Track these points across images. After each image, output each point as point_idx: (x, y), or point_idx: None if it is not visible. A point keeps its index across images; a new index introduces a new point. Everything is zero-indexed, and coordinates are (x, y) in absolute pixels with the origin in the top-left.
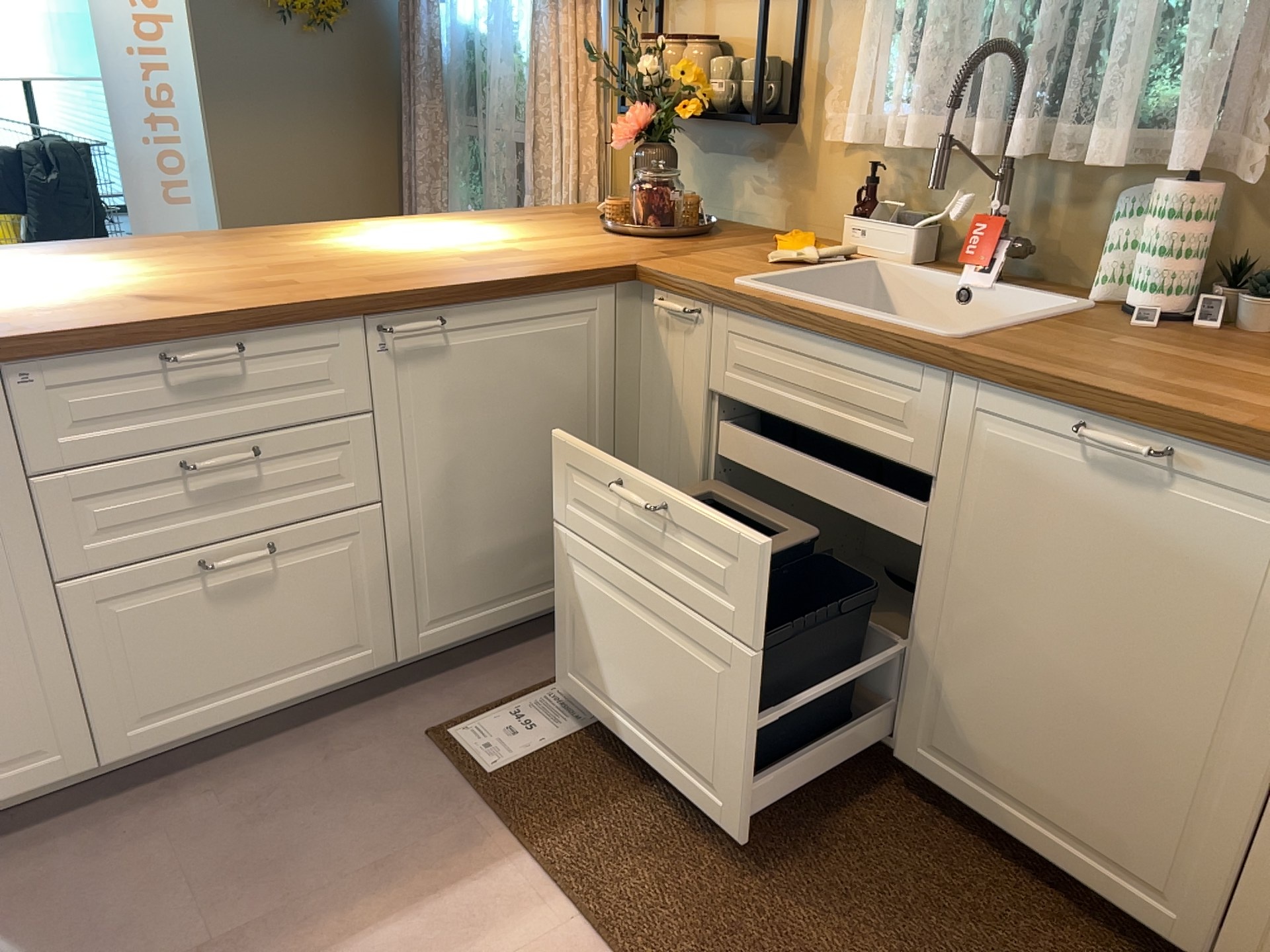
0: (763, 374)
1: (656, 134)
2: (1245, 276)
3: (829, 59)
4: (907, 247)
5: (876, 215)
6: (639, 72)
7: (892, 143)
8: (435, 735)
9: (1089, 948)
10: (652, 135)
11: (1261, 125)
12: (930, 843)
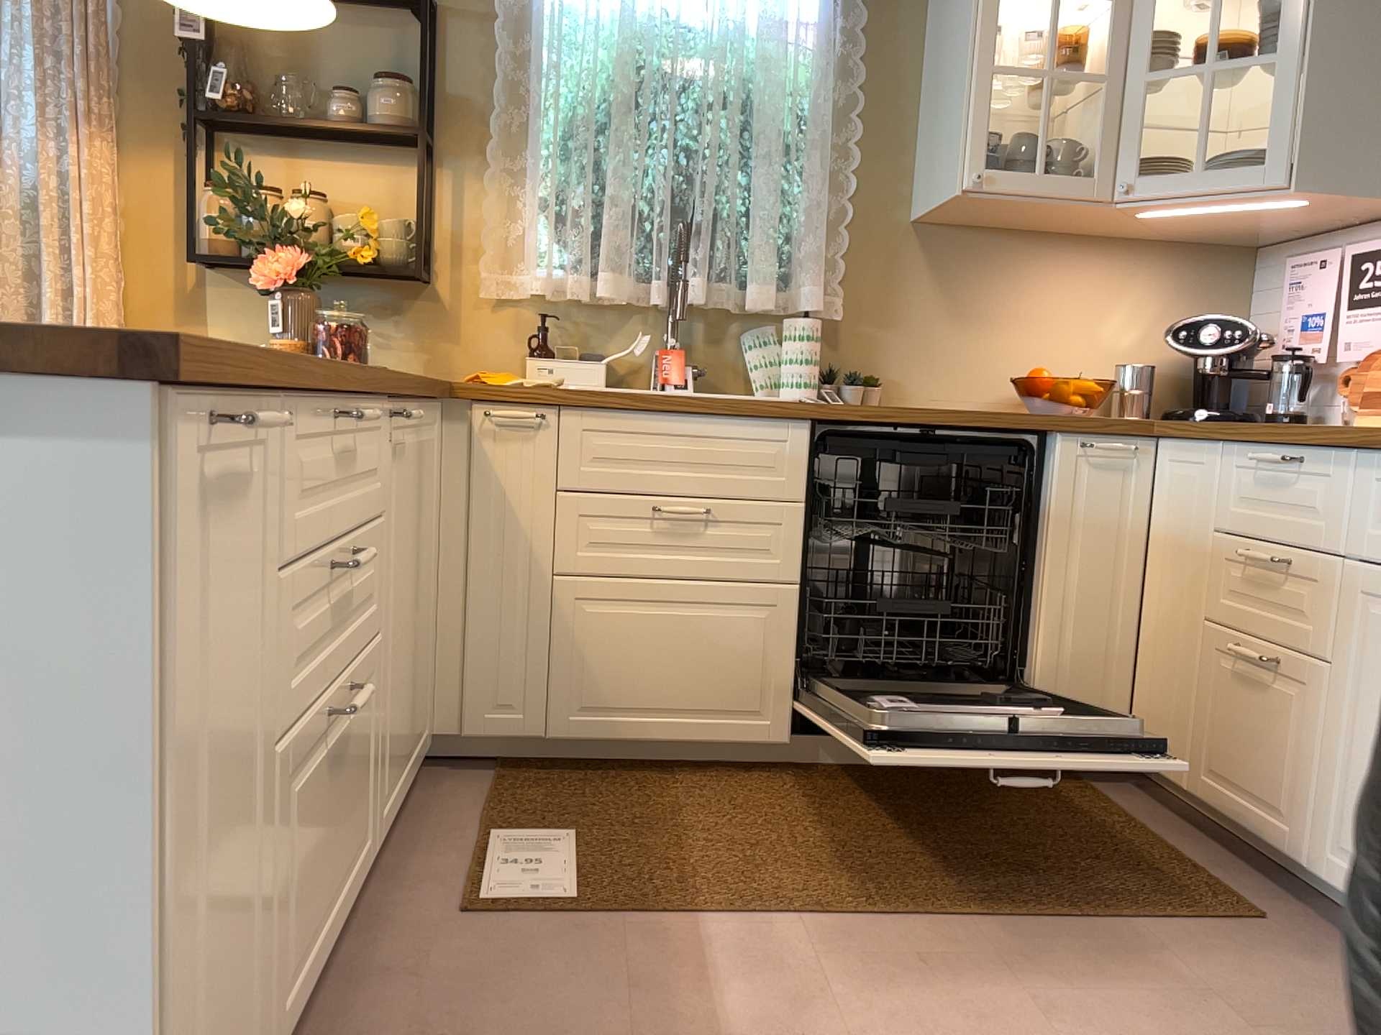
0: (626, 460)
1: (310, 278)
2: (836, 375)
3: (469, 226)
4: (600, 376)
5: (556, 354)
6: (275, 214)
7: (562, 296)
8: (471, 911)
9: (969, 787)
10: (300, 279)
11: (831, 284)
12: (851, 788)
